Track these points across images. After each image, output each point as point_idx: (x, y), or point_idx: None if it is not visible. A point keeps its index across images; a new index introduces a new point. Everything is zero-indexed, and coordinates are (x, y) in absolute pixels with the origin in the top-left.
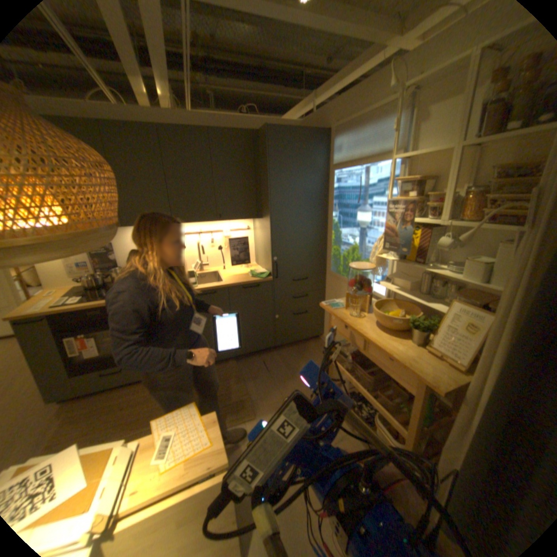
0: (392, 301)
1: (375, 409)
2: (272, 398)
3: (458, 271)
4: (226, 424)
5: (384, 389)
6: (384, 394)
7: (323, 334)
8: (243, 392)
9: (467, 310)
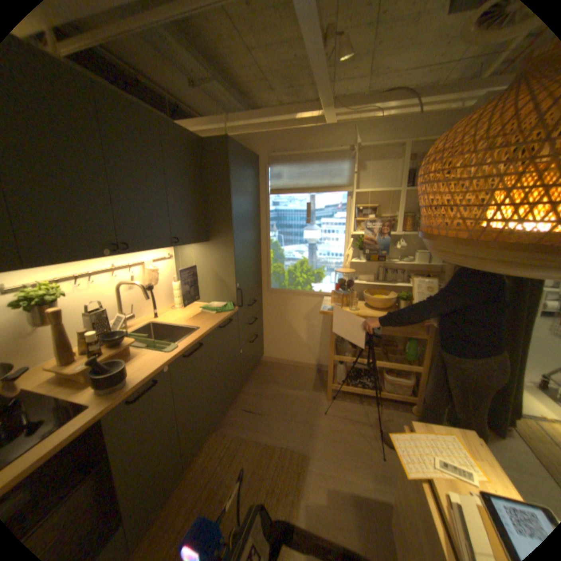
0: (367, 291)
1: (390, 368)
2: (294, 430)
3: (410, 260)
4: (296, 487)
5: (387, 352)
6: (388, 355)
7: (264, 353)
8: (268, 448)
9: (422, 280)
